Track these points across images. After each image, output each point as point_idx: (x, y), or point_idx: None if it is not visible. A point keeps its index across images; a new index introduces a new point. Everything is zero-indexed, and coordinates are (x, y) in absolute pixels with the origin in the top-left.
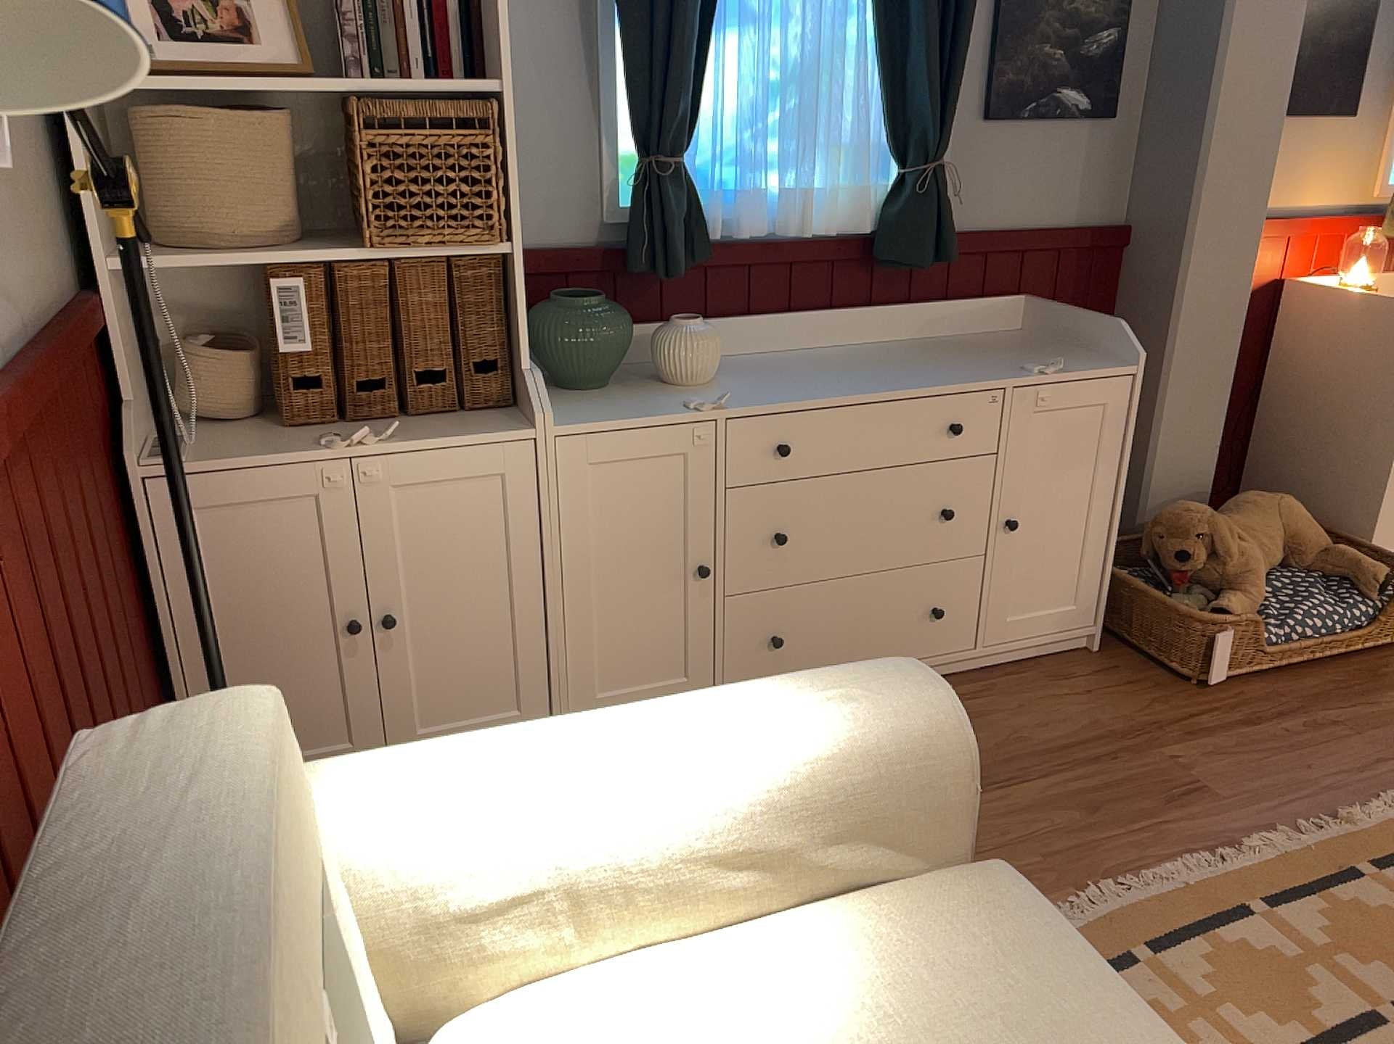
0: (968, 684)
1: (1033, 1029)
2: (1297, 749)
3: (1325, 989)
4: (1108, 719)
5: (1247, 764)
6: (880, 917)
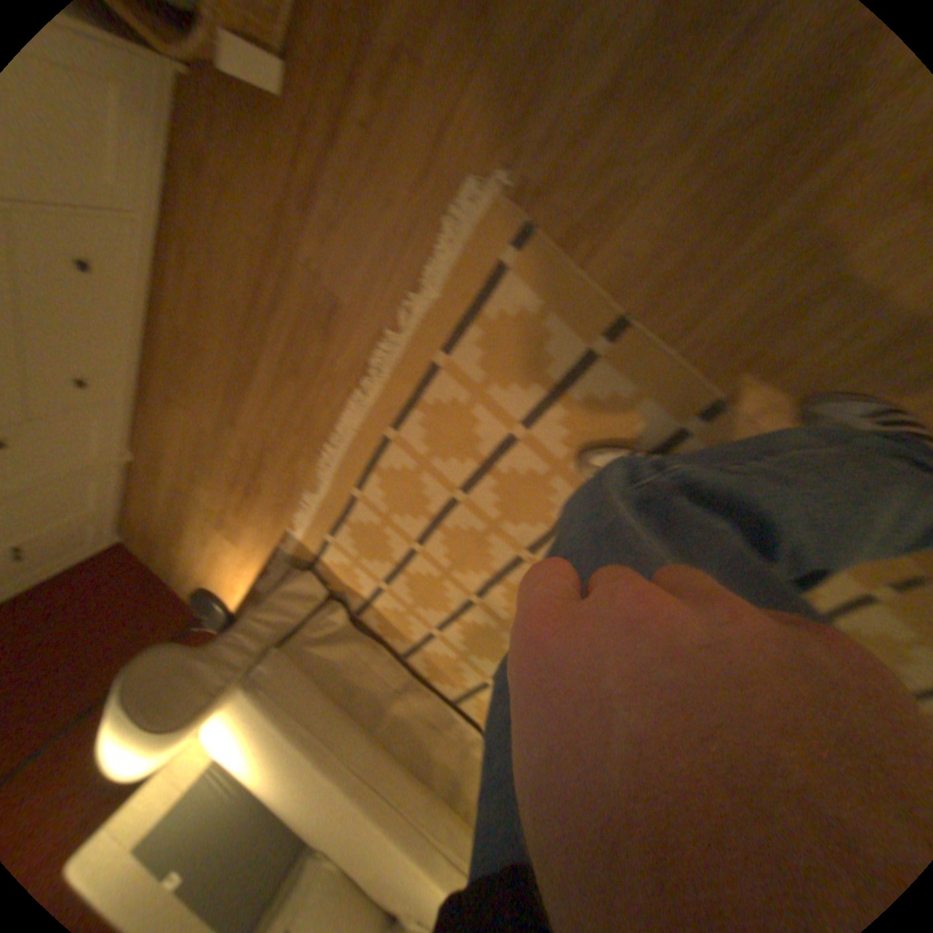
0: (164, 236)
1: (277, 760)
2: (371, 160)
3: (426, 483)
4: (247, 223)
5: (344, 230)
6: (226, 717)
